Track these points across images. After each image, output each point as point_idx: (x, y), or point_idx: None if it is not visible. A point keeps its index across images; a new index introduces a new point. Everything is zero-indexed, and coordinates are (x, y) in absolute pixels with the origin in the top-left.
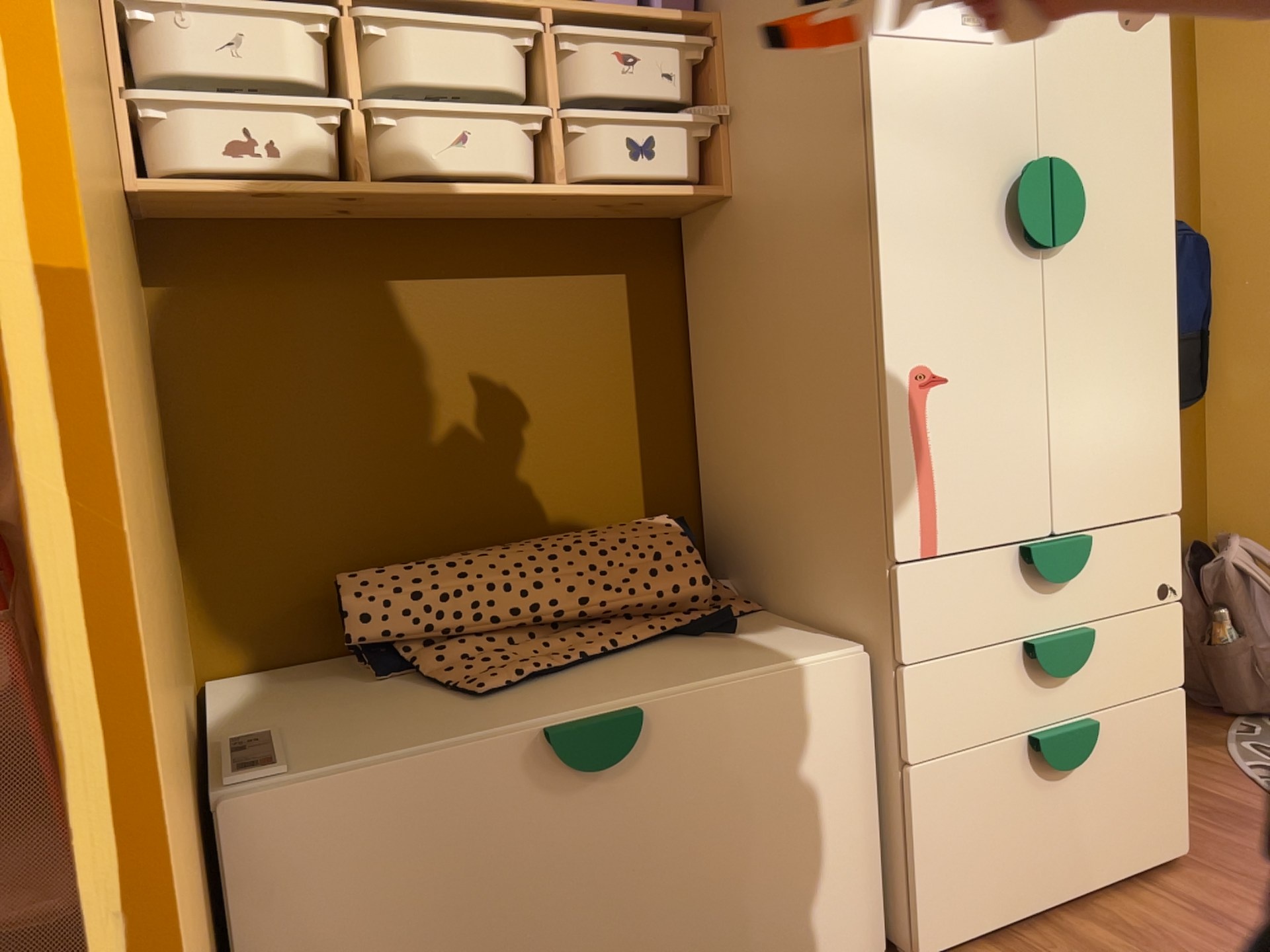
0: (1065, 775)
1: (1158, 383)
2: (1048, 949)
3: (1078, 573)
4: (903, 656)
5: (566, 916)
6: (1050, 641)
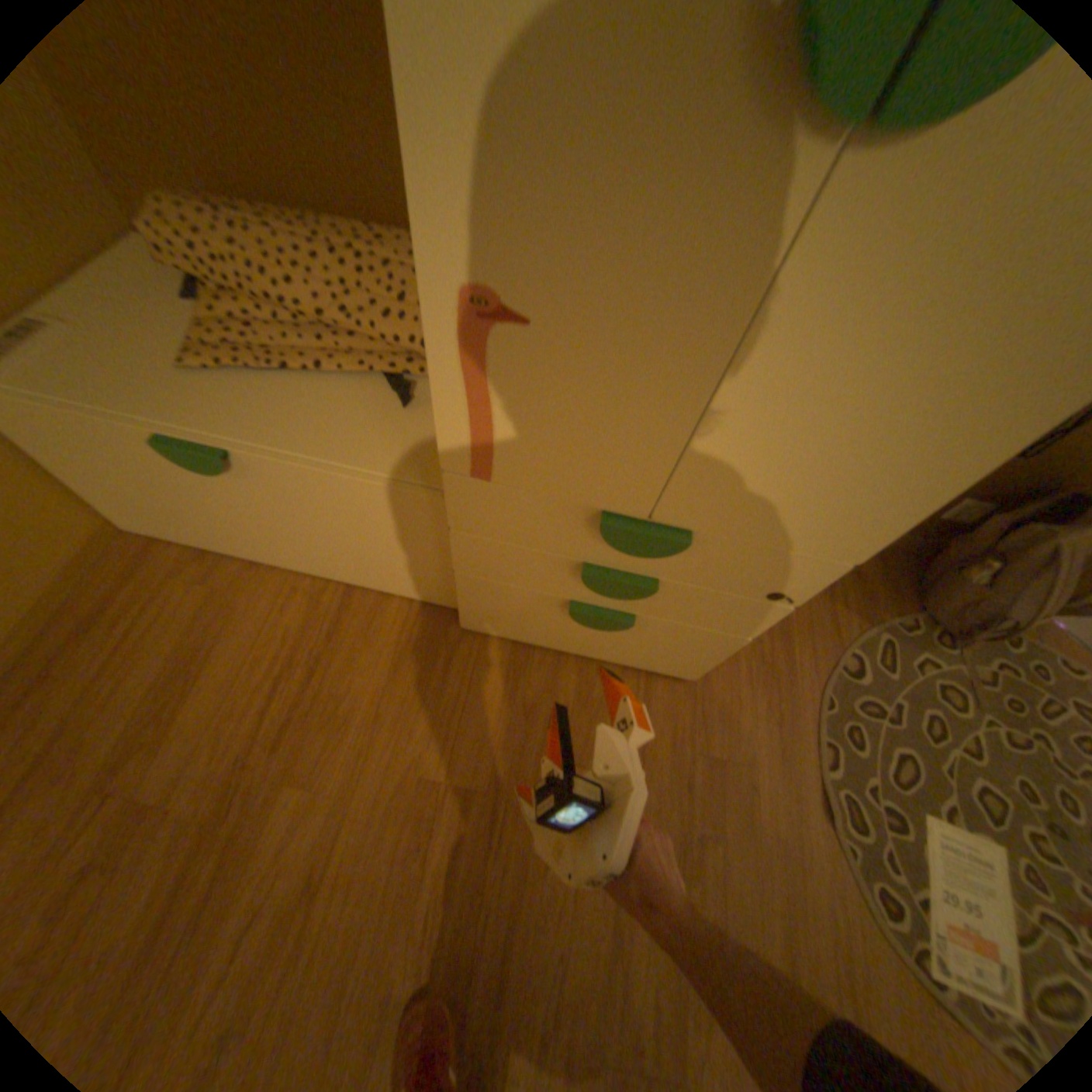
0: (593, 626)
1: (954, 453)
2: (530, 670)
3: (656, 557)
4: (452, 521)
5: (224, 515)
6: (598, 577)
